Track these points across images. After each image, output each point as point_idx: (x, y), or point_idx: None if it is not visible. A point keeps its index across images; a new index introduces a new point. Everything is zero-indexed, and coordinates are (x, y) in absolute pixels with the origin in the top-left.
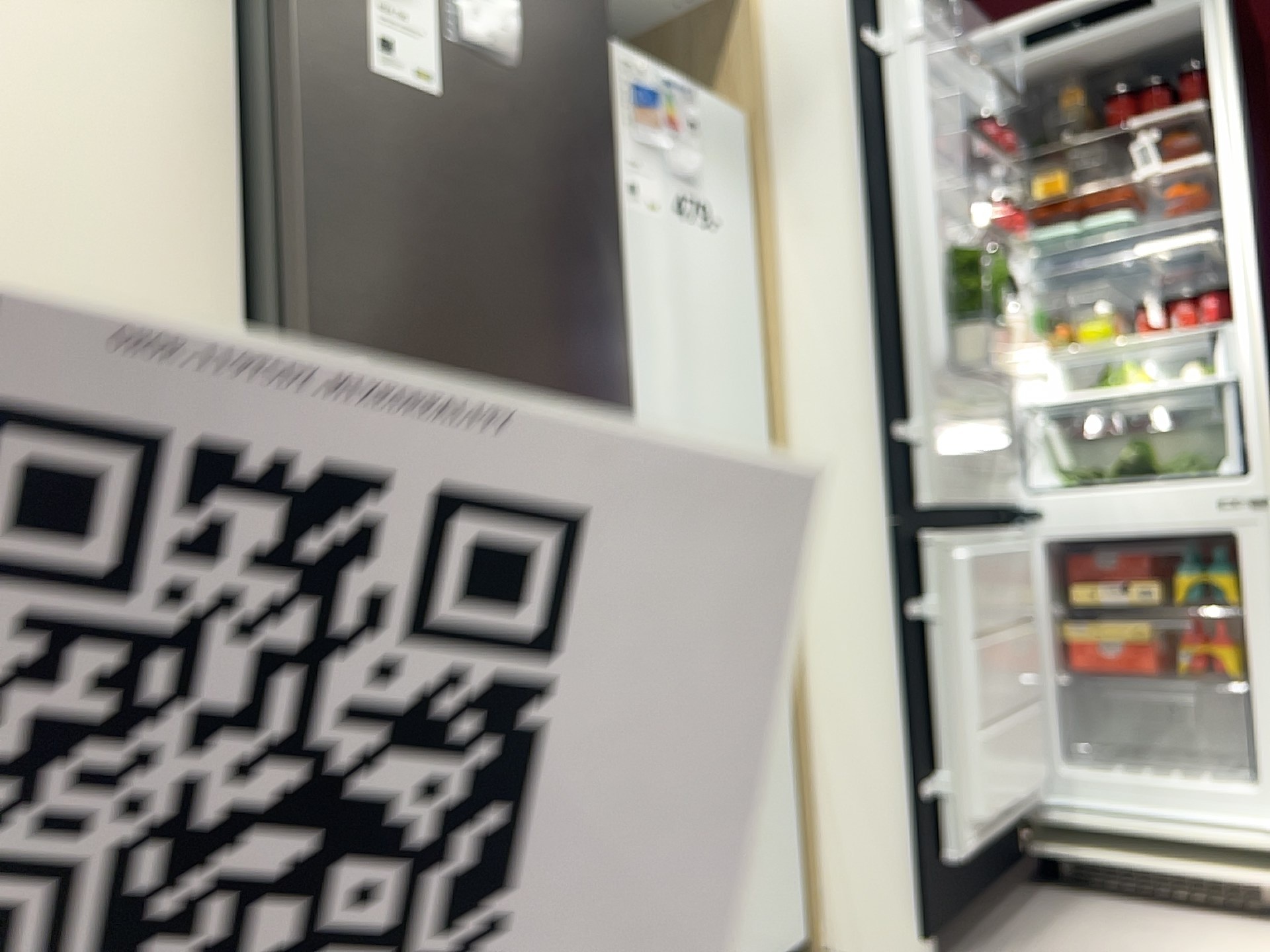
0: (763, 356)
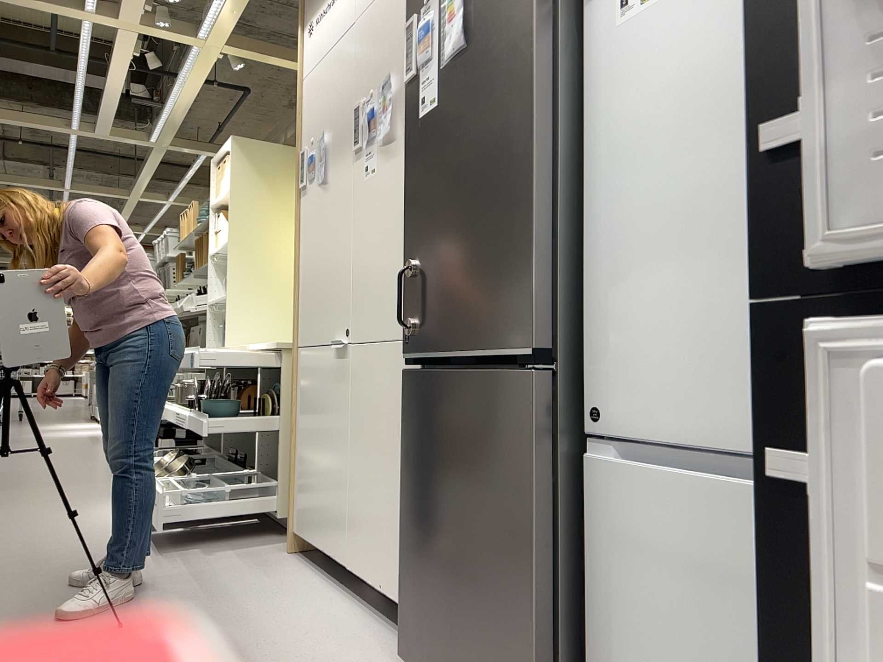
0: None
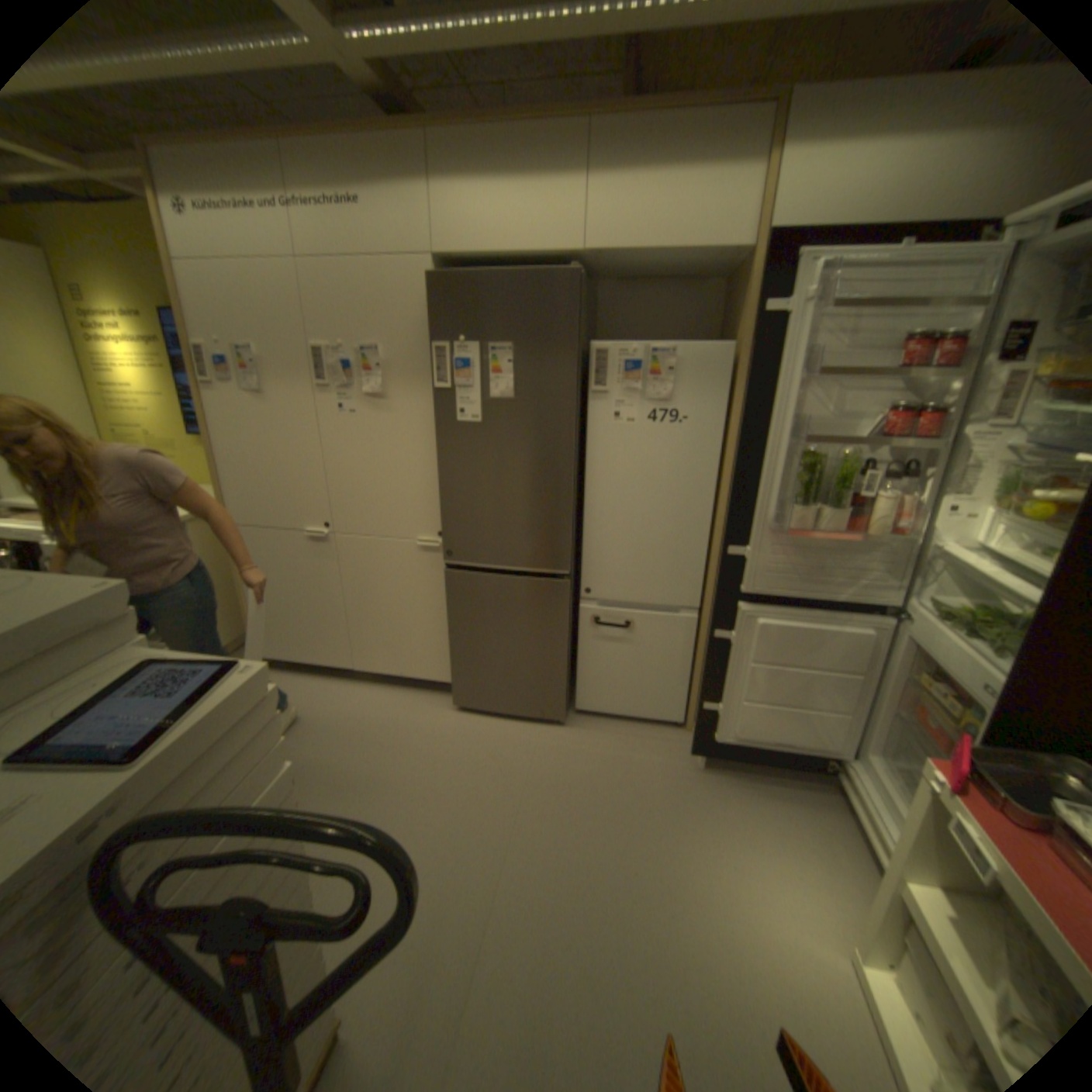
0: (721, 482)
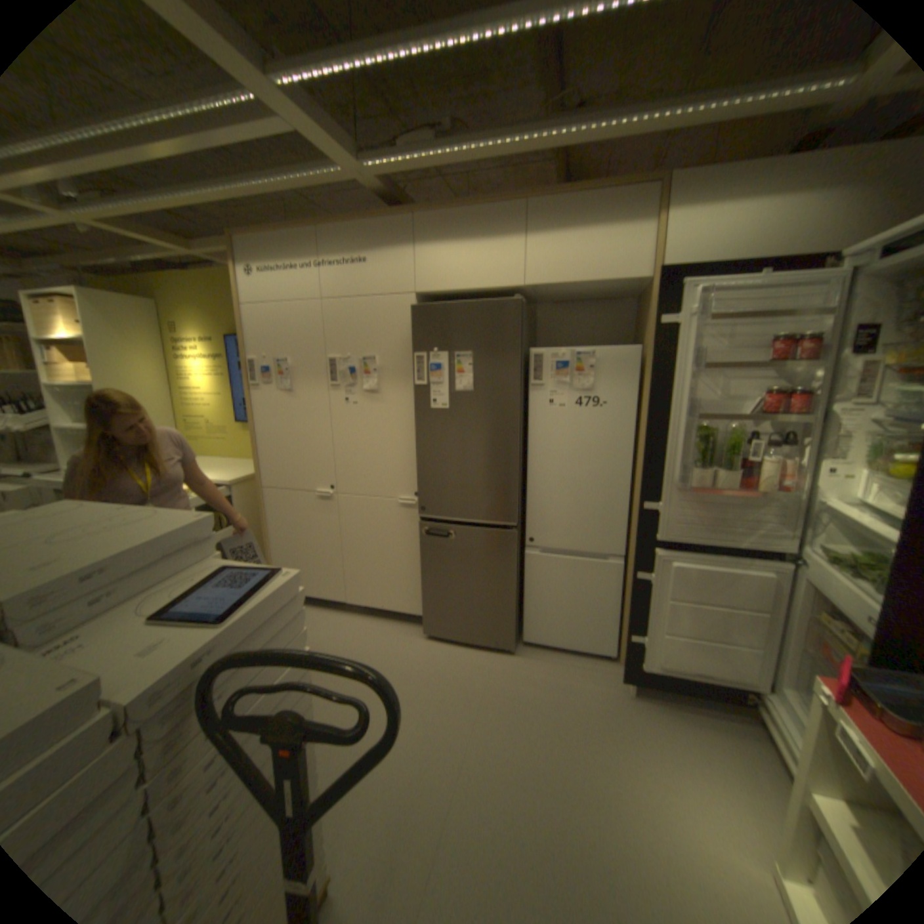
0: (638, 452)
